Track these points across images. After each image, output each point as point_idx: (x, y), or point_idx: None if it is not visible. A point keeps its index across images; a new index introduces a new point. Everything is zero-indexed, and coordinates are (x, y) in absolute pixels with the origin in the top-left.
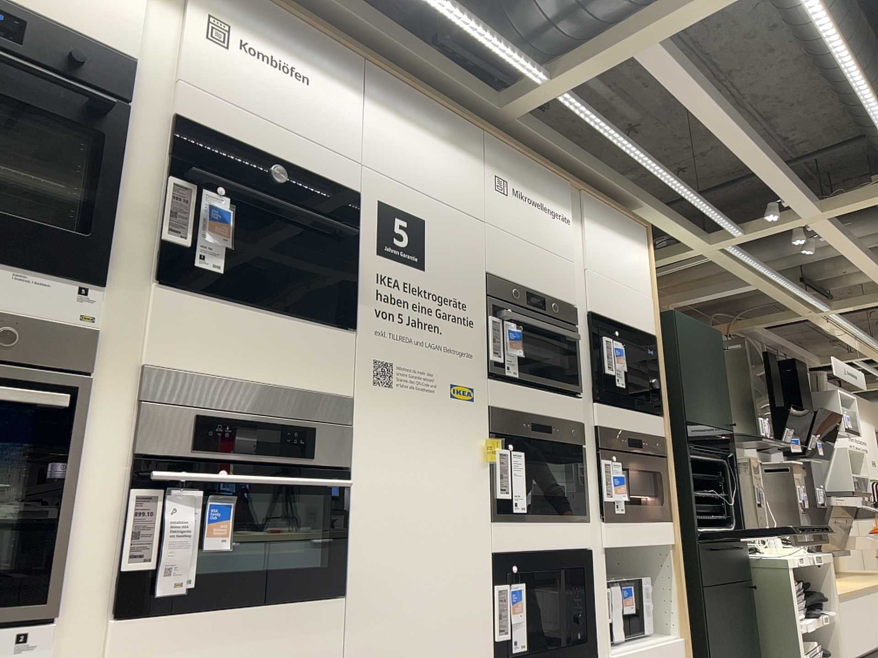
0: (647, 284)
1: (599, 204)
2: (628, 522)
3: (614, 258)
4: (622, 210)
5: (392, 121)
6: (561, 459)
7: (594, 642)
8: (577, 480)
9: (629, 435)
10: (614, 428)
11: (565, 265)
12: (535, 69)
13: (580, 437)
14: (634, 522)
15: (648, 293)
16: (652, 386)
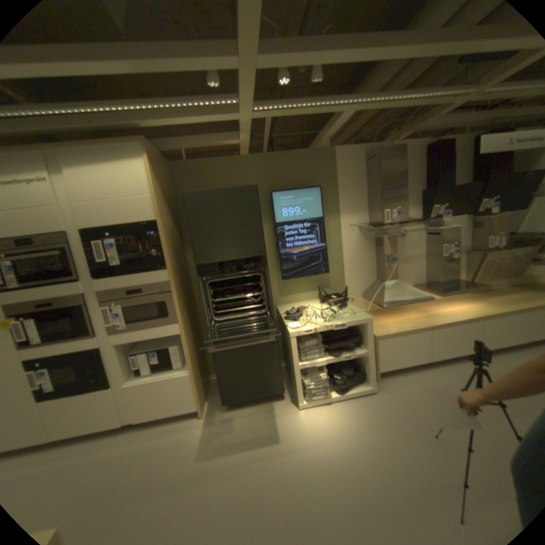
0: (144, 187)
1: (76, 152)
2: (130, 333)
3: (99, 185)
4: (102, 143)
5: None
6: (64, 316)
7: (104, 384)
8: (79, 323)
9: (126, 290)
10: (112, 290)
11: (46, 211)
12: None
13: (77, 303)
14: (137, 332)
15: (145, 194)
16: (151, 255)
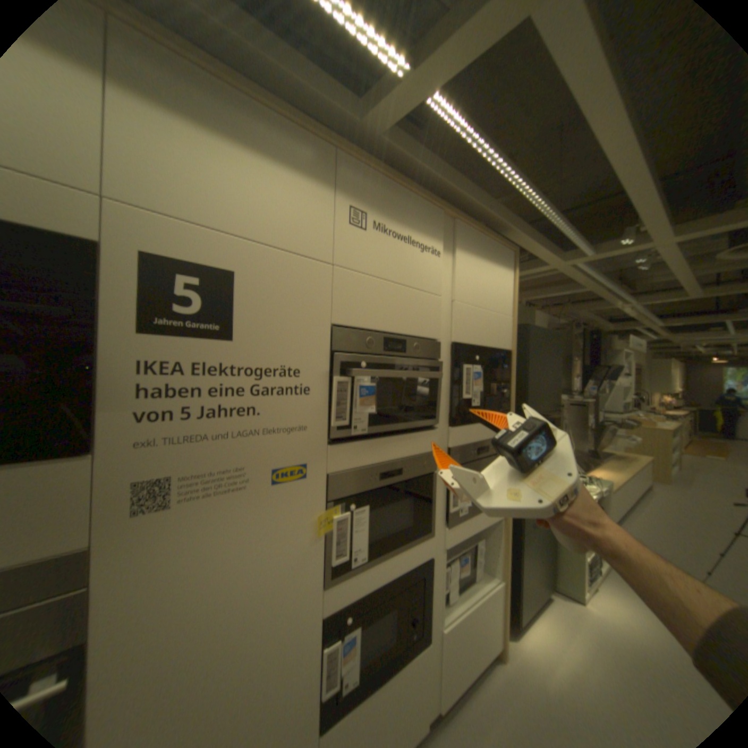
0: (509, 306)
1: (472, 234)
2: (469, 520)
3: (481, 287)
4: (494, 238)
5: (169, 127)
6: (409, 494)
7: (428, 634)
8: (424, 507)
9: (478, 447)
10: (465, 445)
11: (430, 302)
12: (392, 51)
13: (430, 467)
14: (475, 517)
15: (509, 314)
16: (503, 396)
